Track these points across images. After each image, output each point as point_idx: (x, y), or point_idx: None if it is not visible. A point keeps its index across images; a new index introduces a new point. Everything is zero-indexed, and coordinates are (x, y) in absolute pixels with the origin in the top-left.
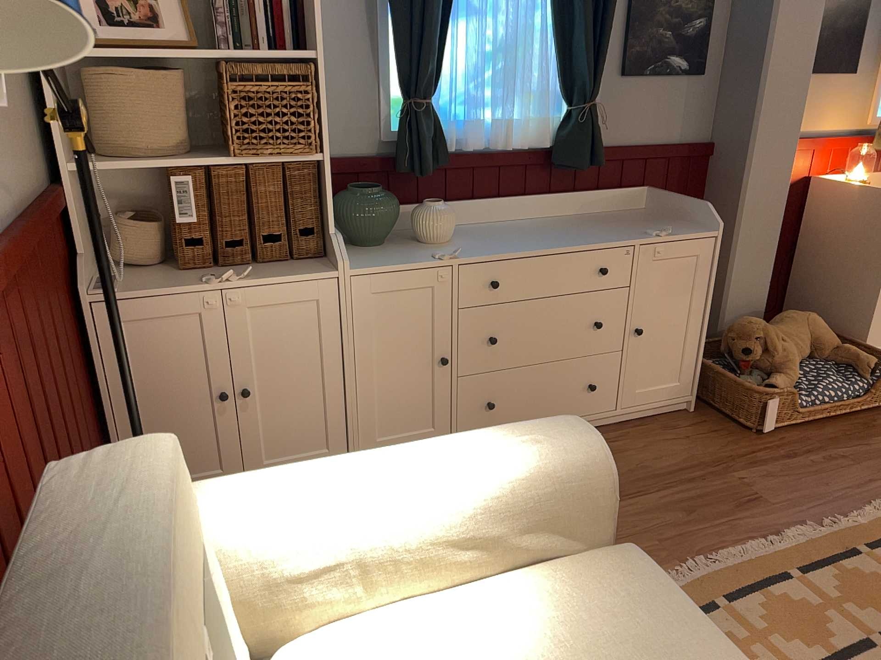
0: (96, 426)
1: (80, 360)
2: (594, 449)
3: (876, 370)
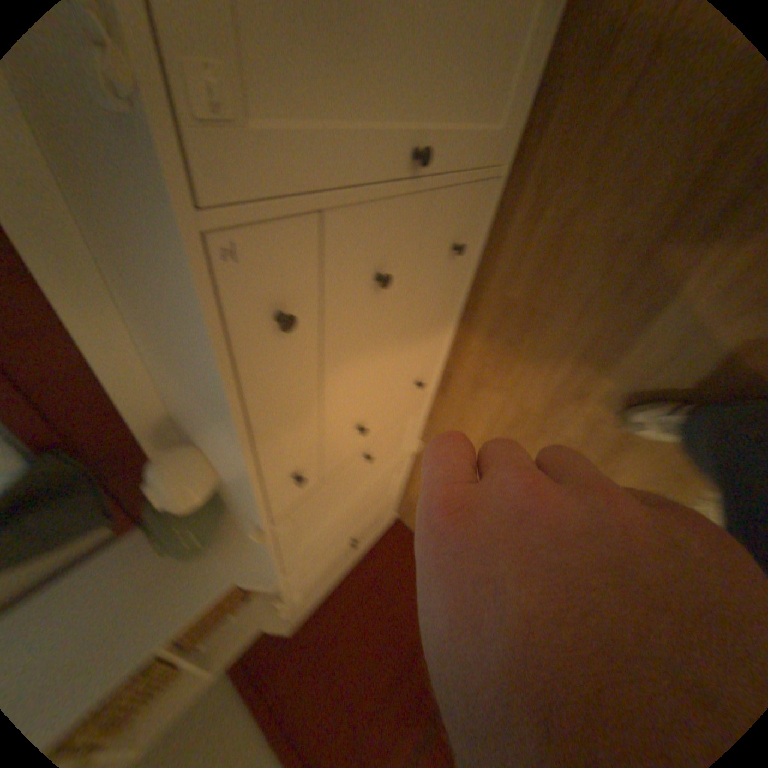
0: (351, 571)
1: (322, 605)
2: None
3: None
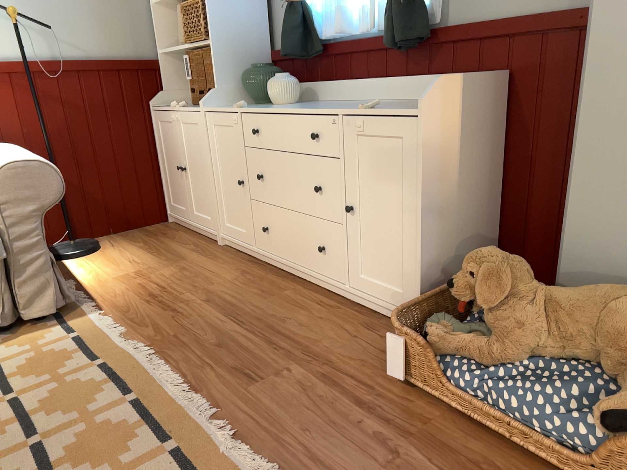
0: (151, 165)
1: (145, 133)
2: (4, 165)
3: (618, 423)
